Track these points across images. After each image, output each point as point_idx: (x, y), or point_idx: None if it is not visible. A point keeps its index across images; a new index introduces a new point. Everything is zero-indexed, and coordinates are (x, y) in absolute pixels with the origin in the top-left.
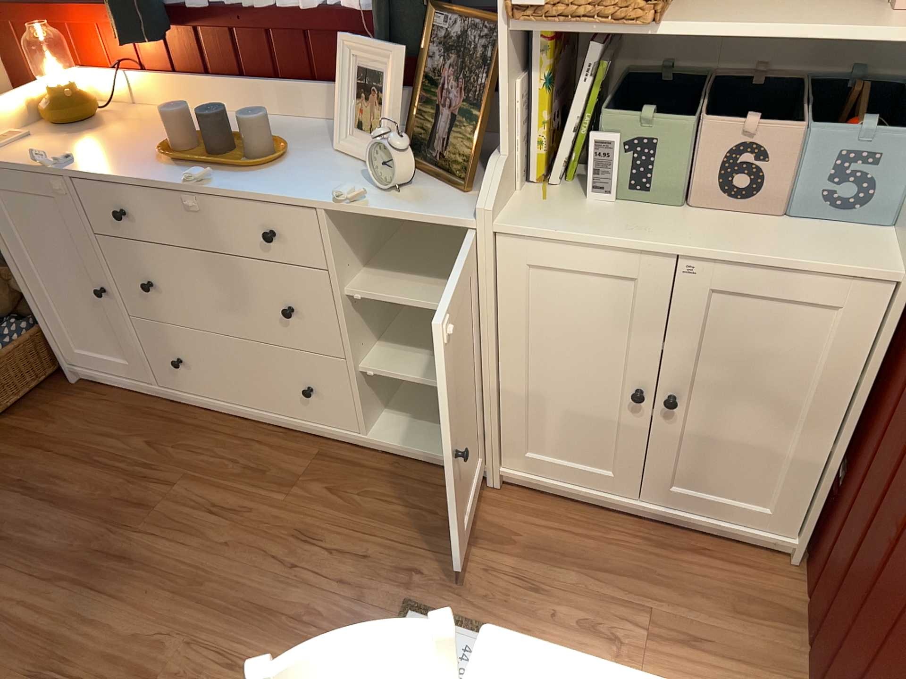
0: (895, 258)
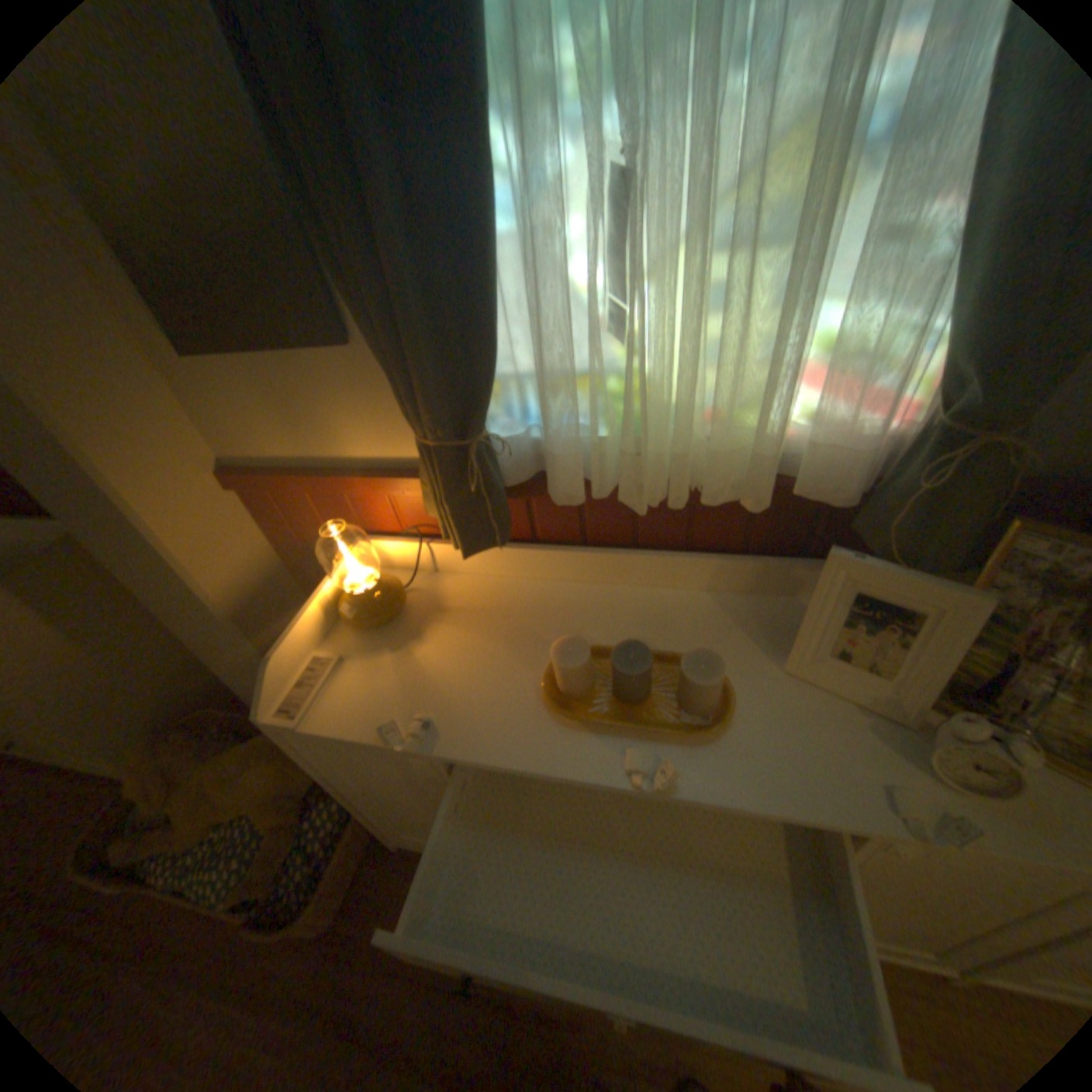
0: None
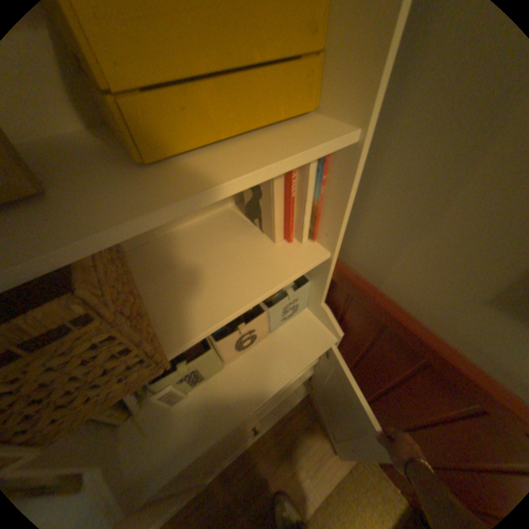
0: (327, 333)
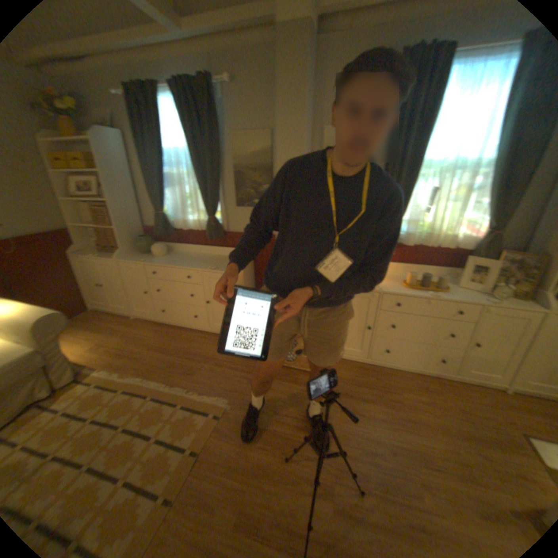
0: None
